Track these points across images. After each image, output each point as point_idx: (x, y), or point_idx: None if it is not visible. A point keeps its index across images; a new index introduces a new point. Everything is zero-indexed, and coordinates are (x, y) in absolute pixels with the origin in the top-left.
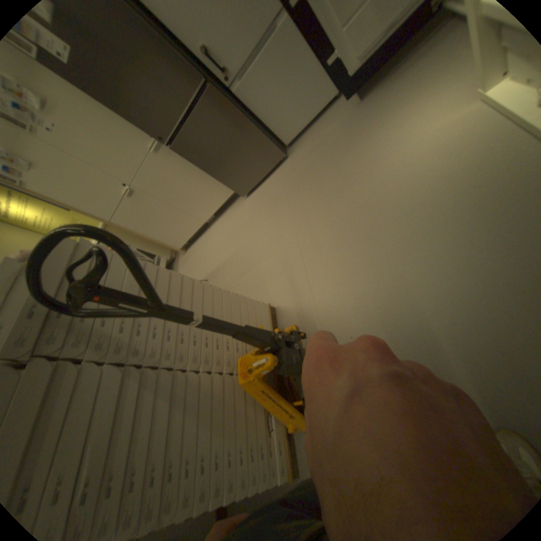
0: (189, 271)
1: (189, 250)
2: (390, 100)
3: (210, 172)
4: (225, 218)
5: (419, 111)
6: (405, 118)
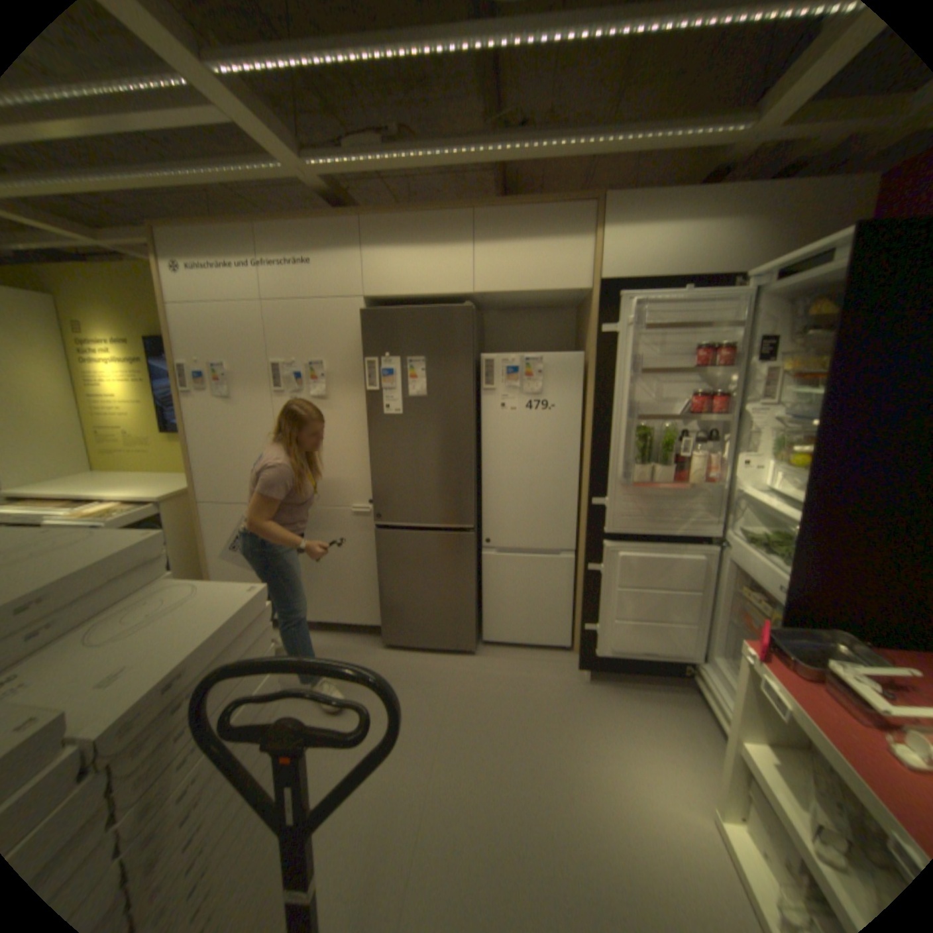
0: None
1: None
2: (620, 721)
3: (378, 582)
4: (329, 644)
5: (647, 770)
6: (630, 763)
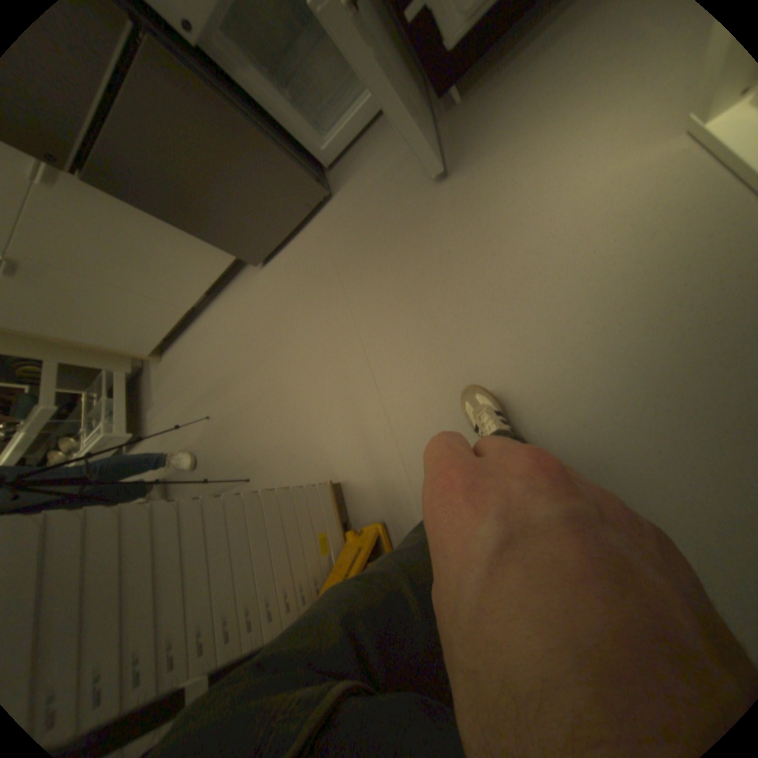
0: (173, 396)
1: (167, 356)
2: (517, 109)
3: (183, 224)
4: (228, 303)
5: (573, 139)
6: (547, 151)
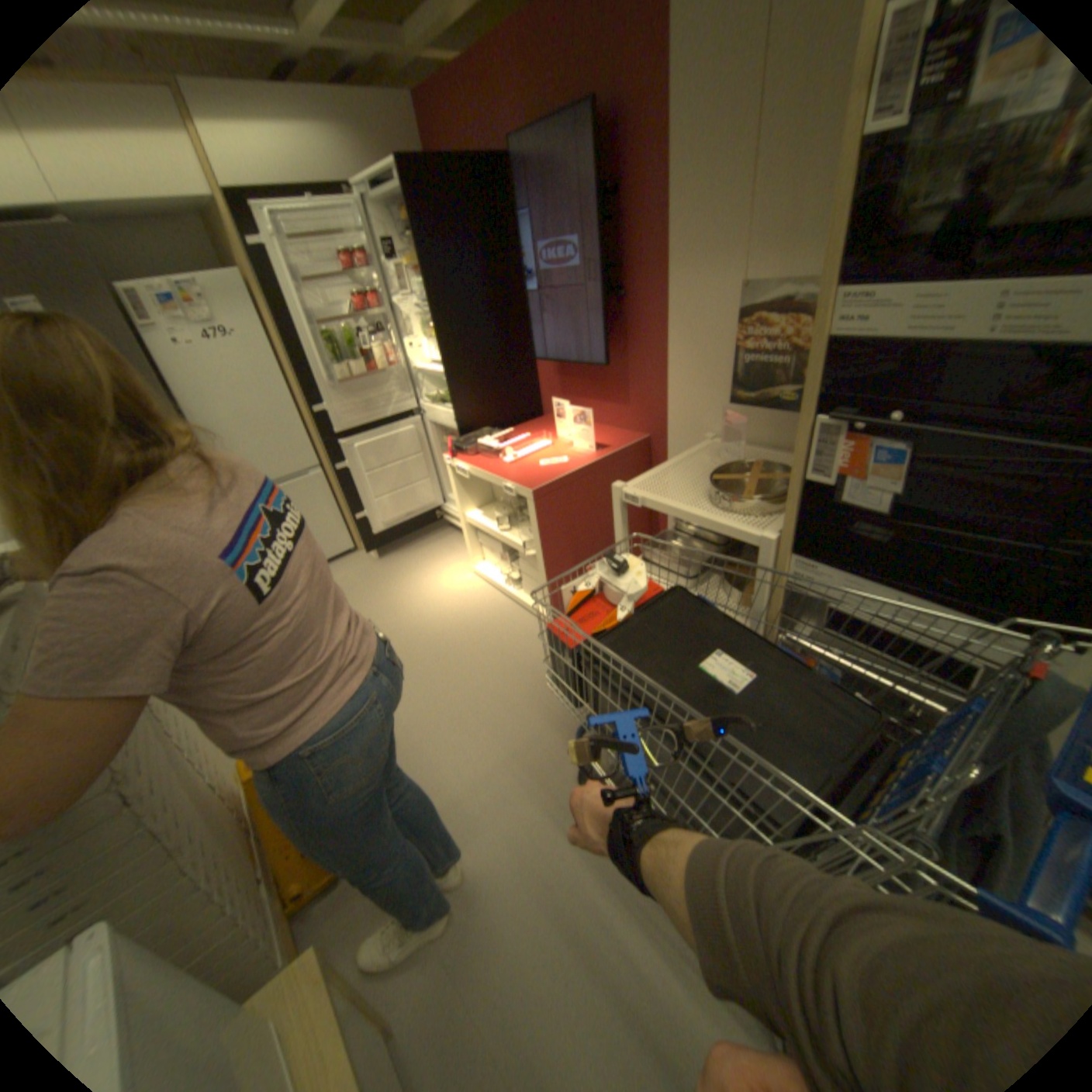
0: None
1: None
2: (408, 565)
3: None
4: None
5: (433, 576)
6: (422, 579)
